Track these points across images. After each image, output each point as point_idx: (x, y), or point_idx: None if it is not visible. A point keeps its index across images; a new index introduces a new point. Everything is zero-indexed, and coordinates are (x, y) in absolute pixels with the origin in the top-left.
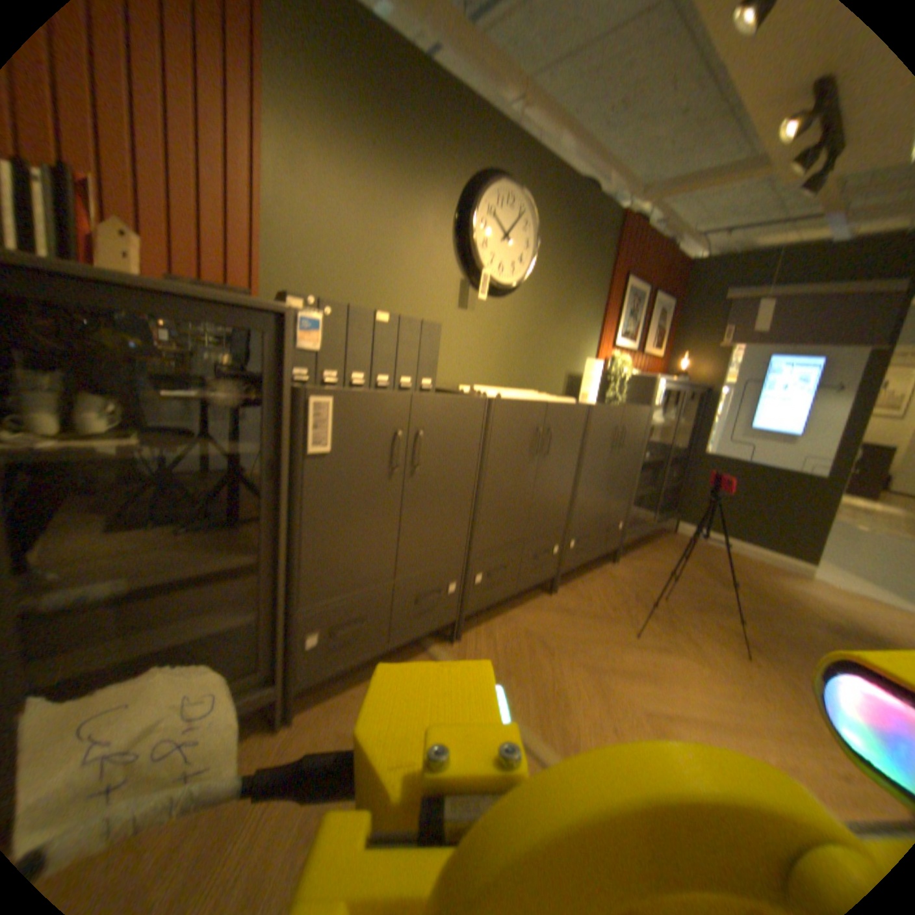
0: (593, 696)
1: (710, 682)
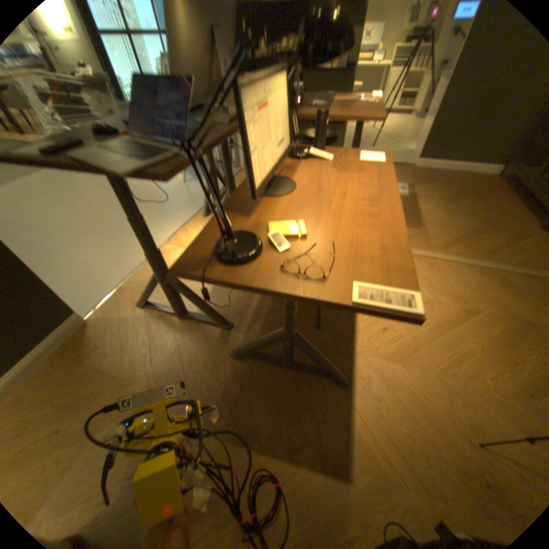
0: (504, 303)
1: (476, 367)
